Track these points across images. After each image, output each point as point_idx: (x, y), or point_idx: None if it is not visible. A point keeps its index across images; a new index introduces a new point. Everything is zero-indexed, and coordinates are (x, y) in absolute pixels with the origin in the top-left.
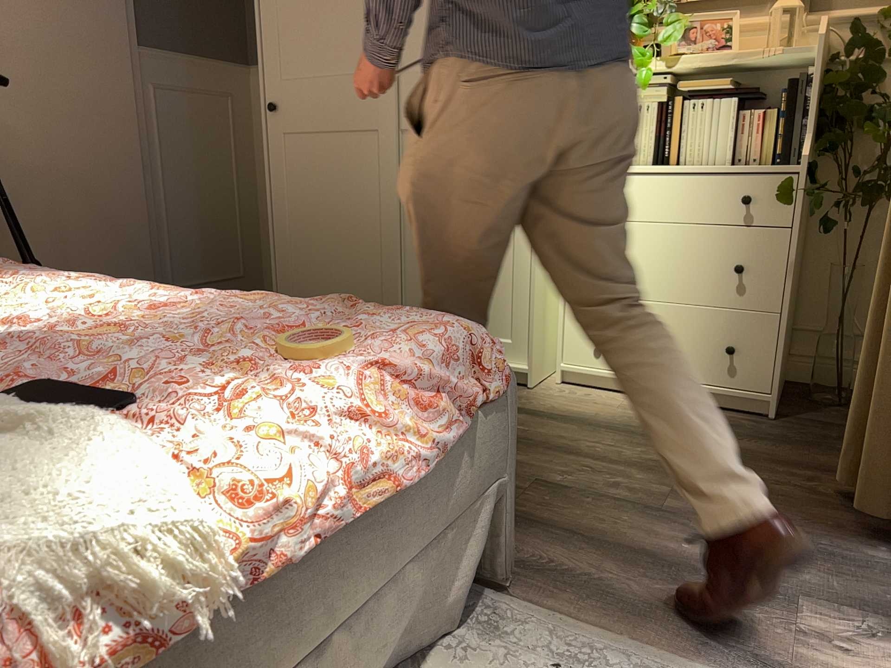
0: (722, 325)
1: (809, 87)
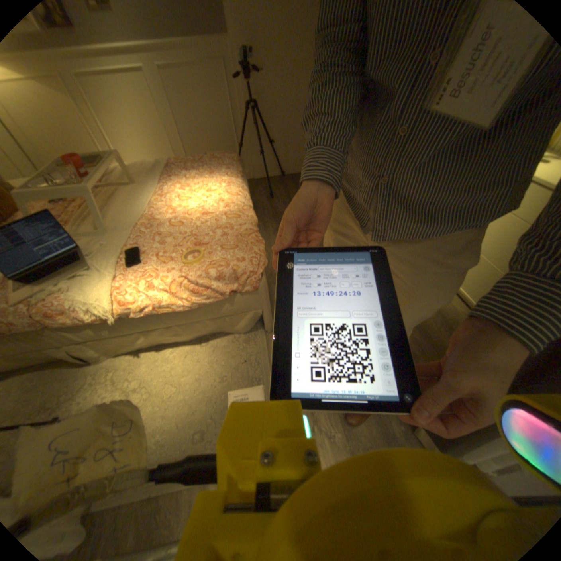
0: None
1: None
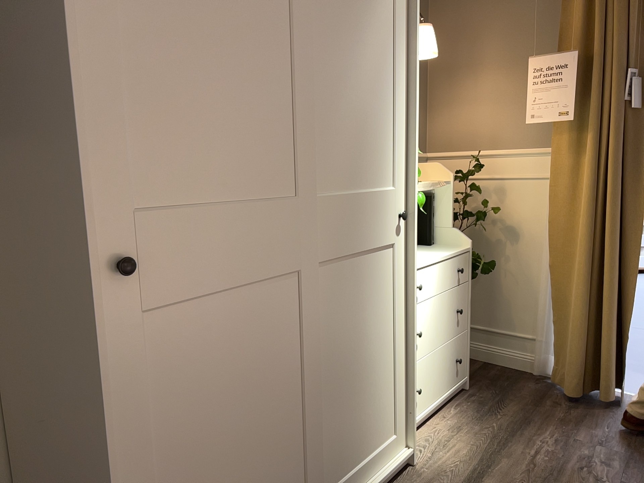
0: (454, 348)
1: (435, 200)
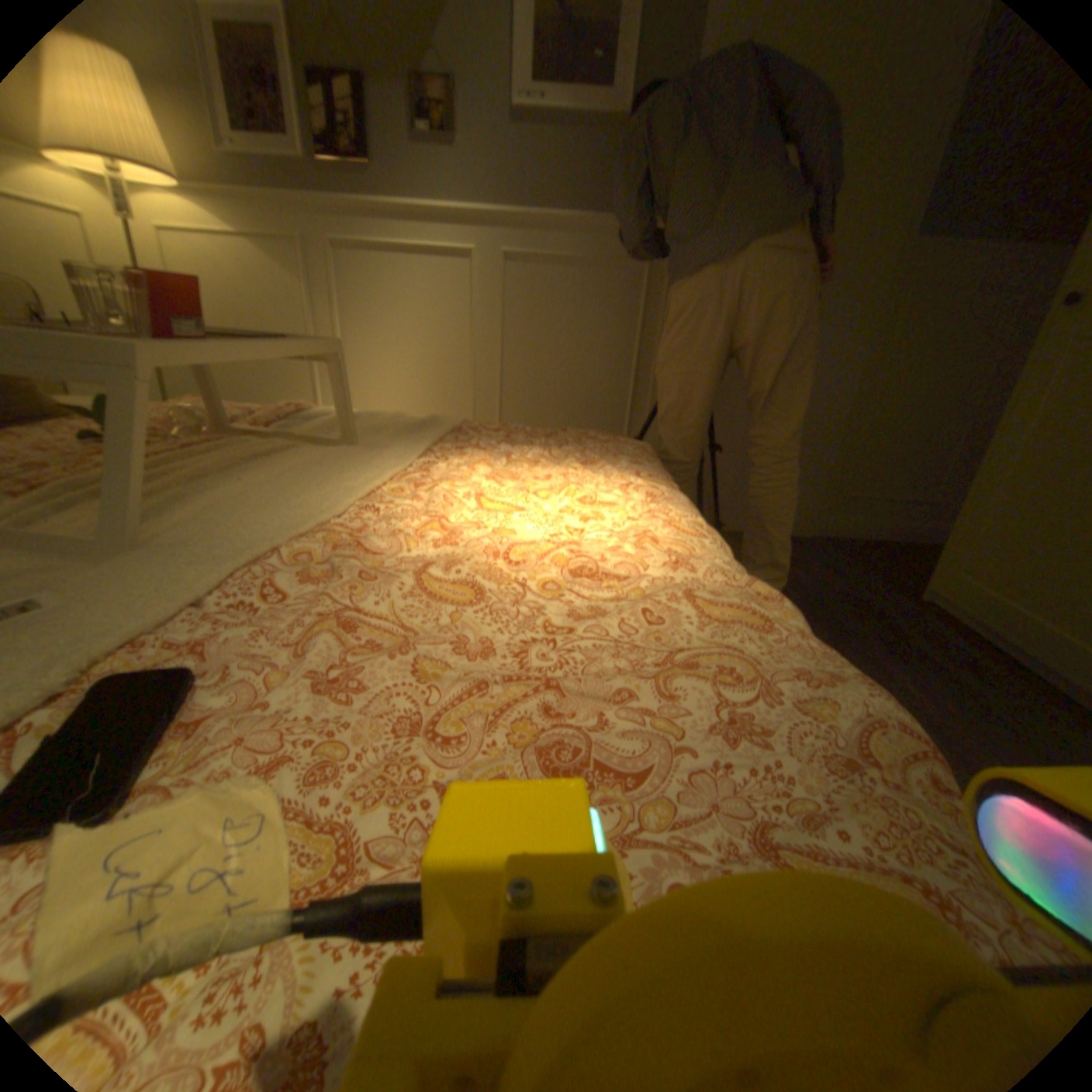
0: None
1: None
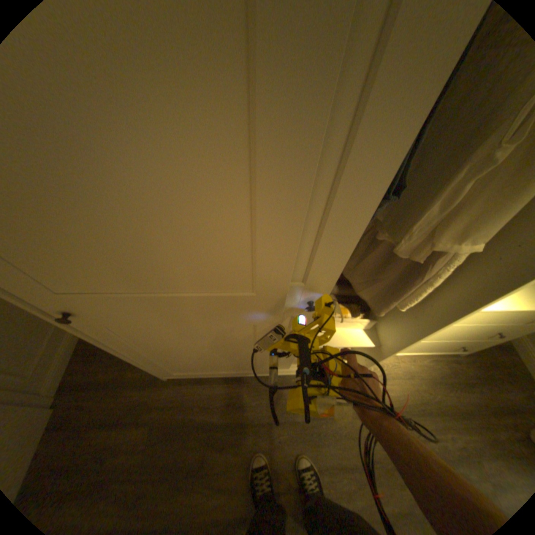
0: (467, 343)
1: None
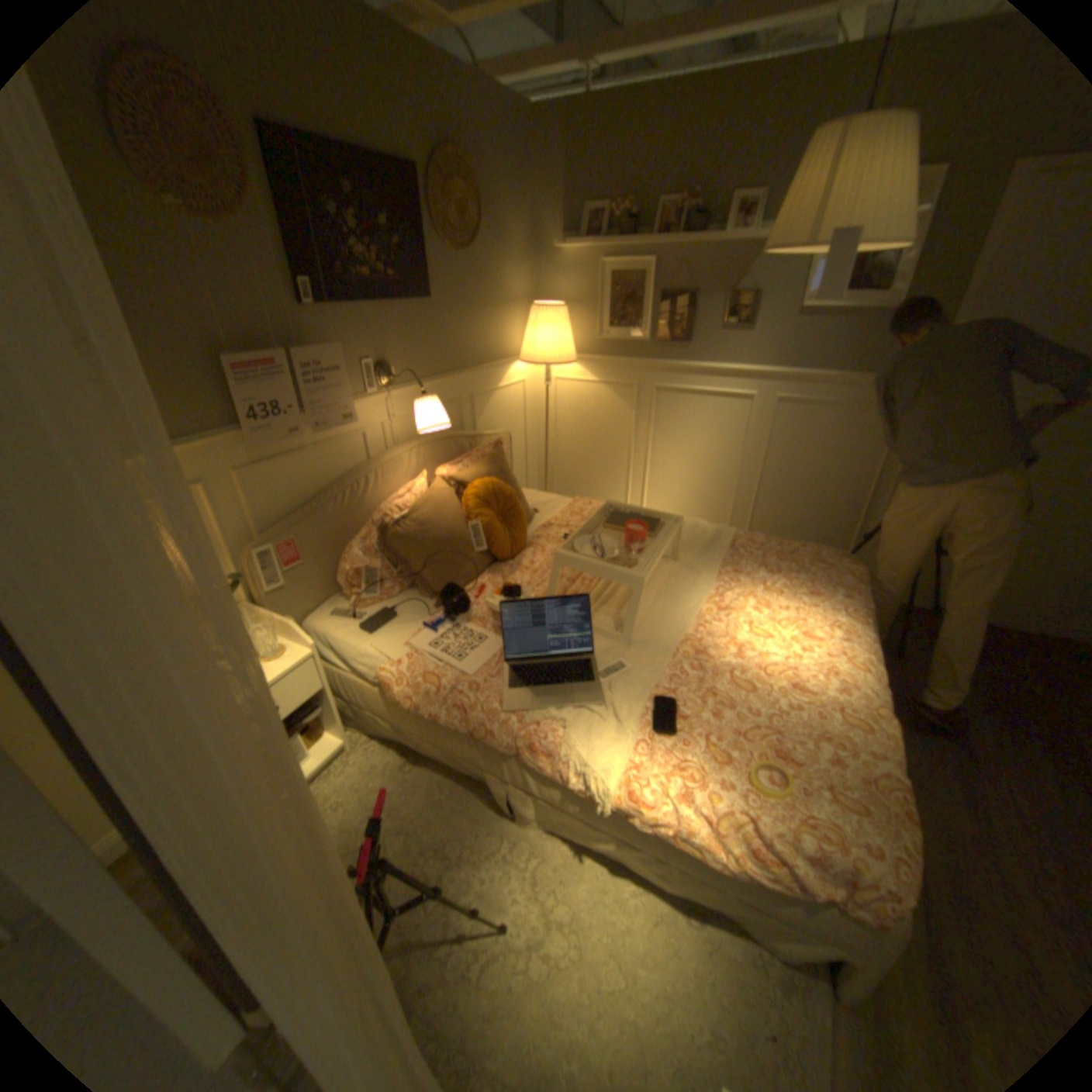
0: None
1: None
